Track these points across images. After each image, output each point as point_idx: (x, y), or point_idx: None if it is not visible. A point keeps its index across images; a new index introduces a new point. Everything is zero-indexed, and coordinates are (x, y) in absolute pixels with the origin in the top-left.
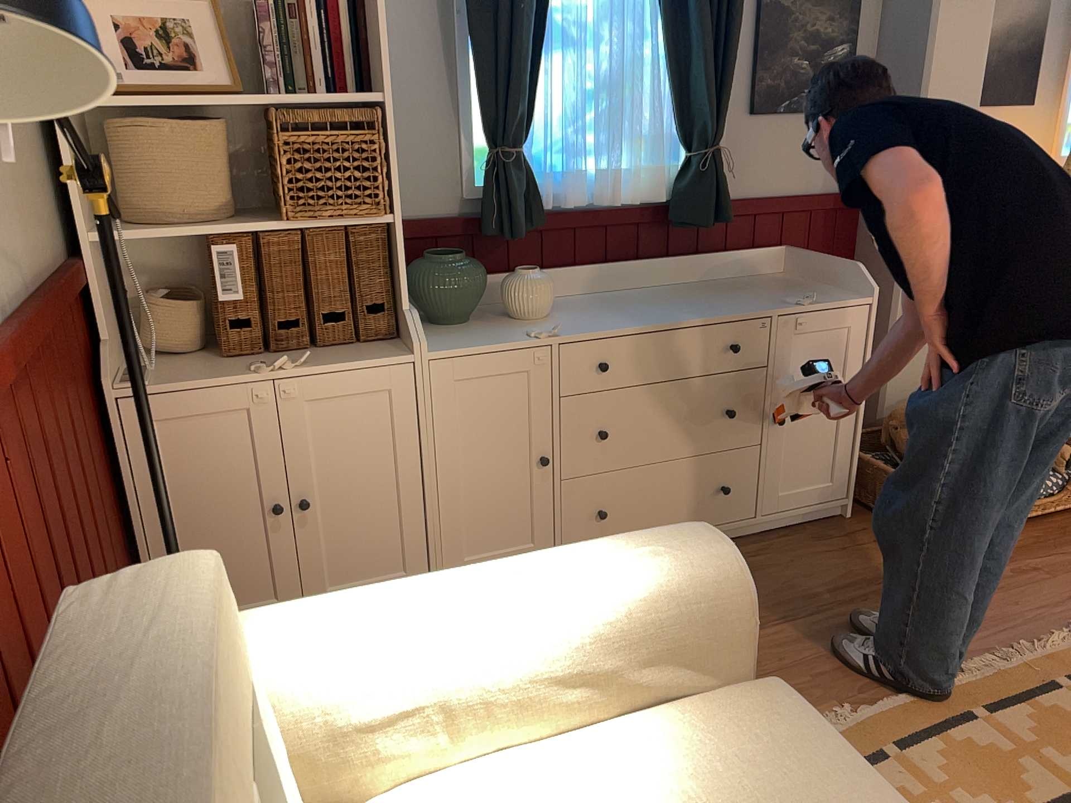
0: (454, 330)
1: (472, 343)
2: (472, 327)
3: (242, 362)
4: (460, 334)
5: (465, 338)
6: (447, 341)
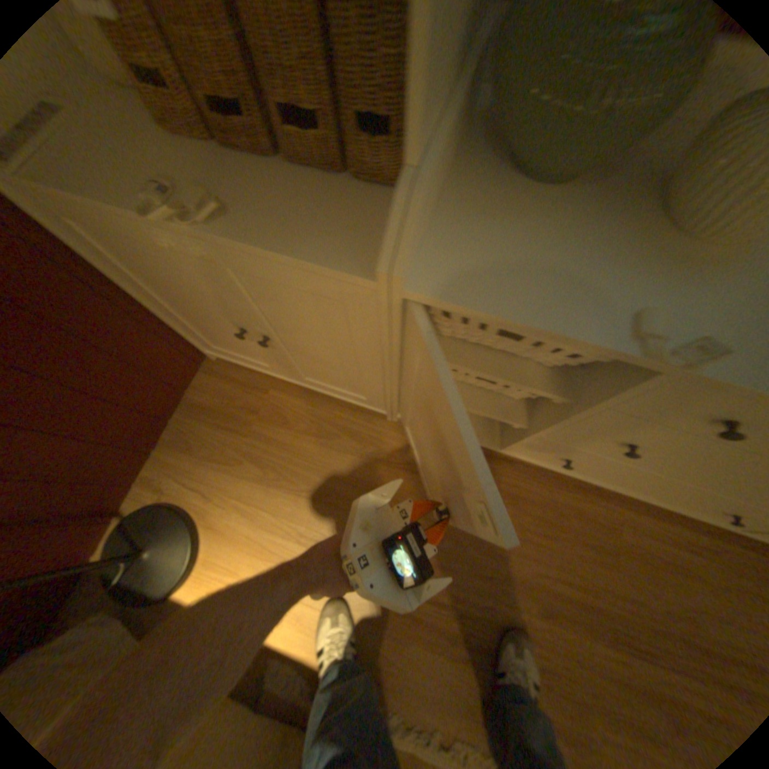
0: (539, 196)
1: (522, 283)
2: (575, 204)
3: (172, 145)
4: (534, 223)
5: (528, 252)
6: (490, 244)
